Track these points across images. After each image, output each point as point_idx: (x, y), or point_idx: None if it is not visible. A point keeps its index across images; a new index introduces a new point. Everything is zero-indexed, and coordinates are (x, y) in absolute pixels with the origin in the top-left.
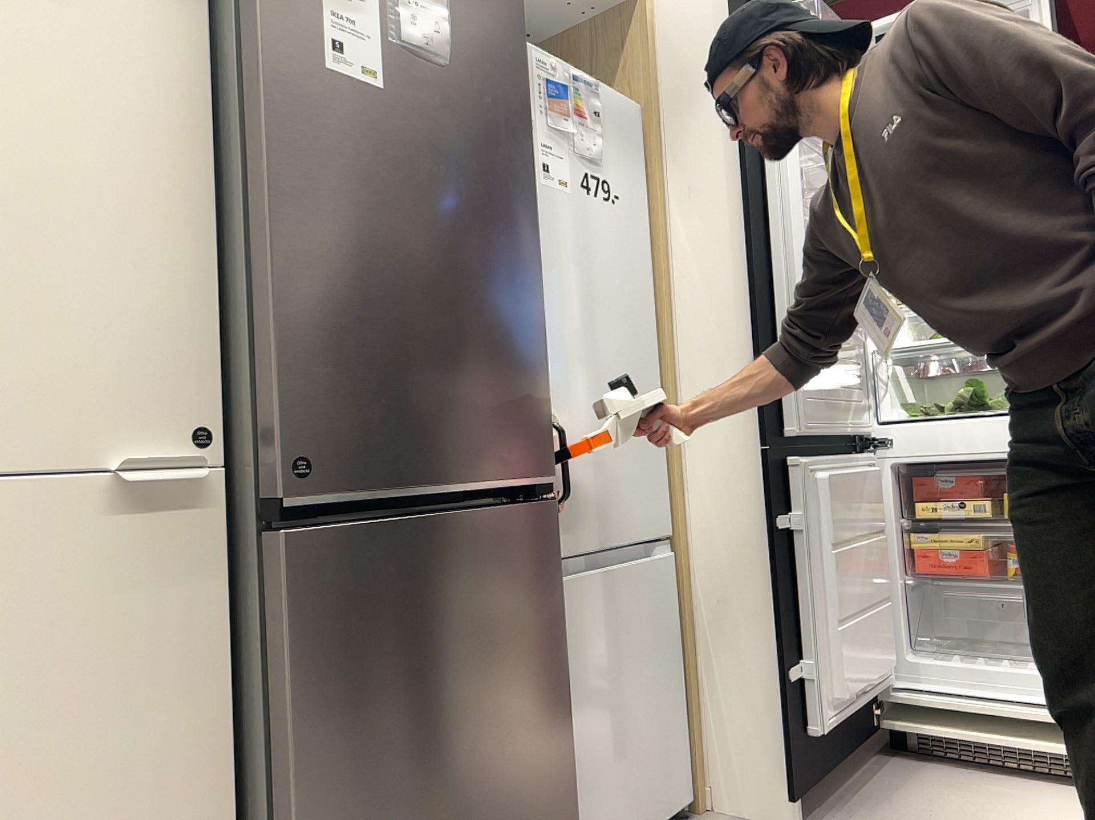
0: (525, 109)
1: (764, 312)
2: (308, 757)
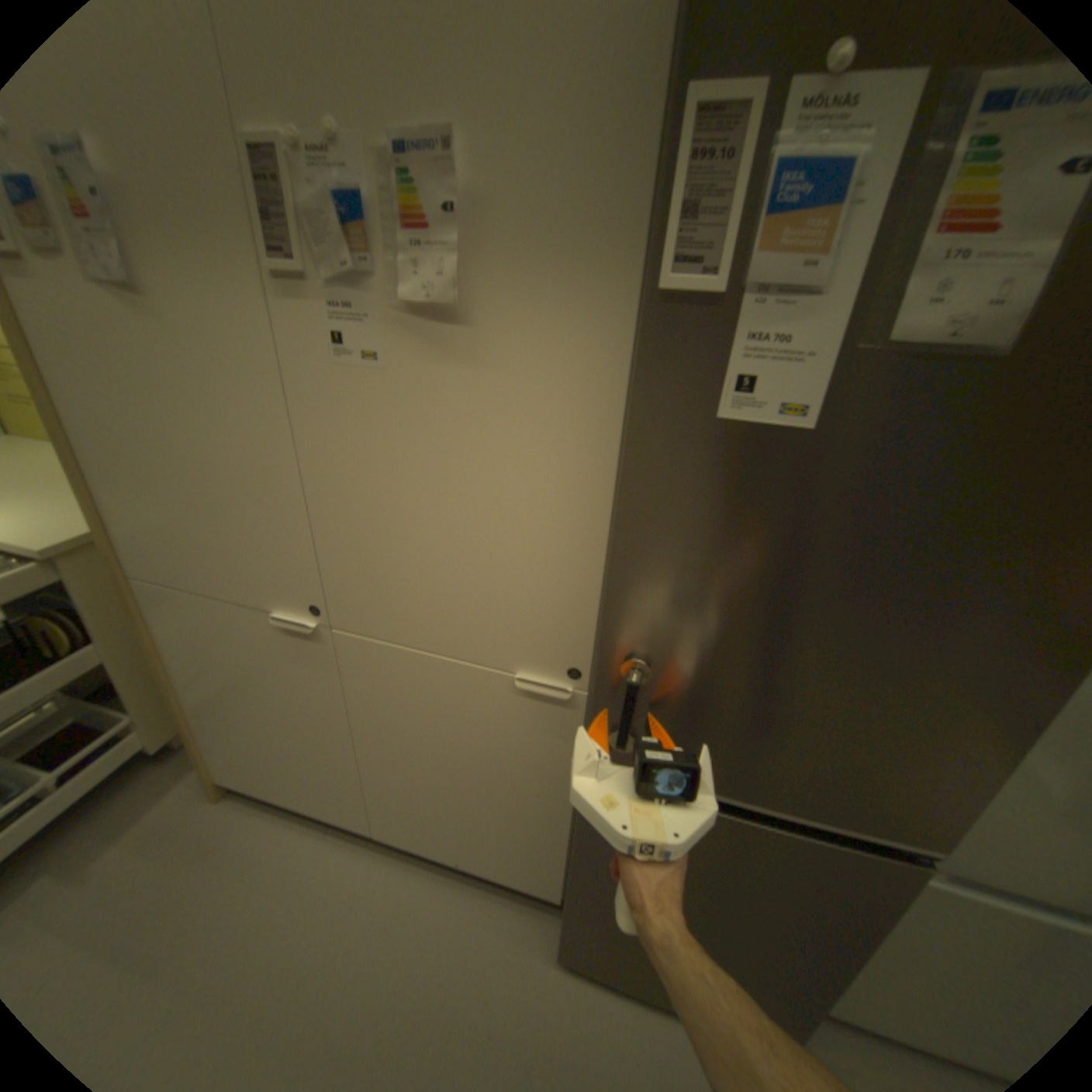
0: None
1: None
2: (583, 864)
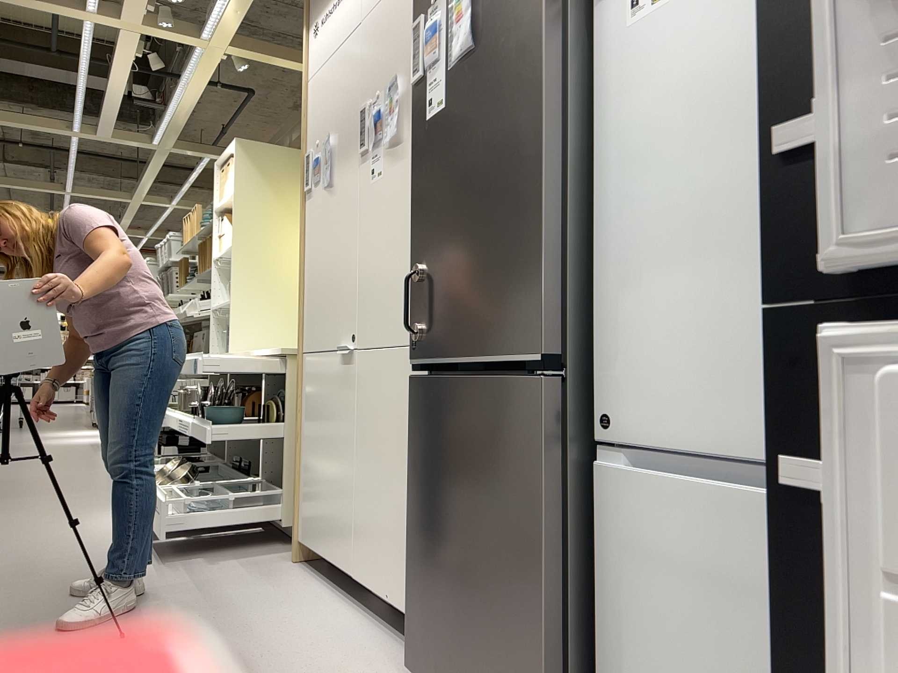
0: (539, 7)
1: (803, 4)
2: (412, 492)
